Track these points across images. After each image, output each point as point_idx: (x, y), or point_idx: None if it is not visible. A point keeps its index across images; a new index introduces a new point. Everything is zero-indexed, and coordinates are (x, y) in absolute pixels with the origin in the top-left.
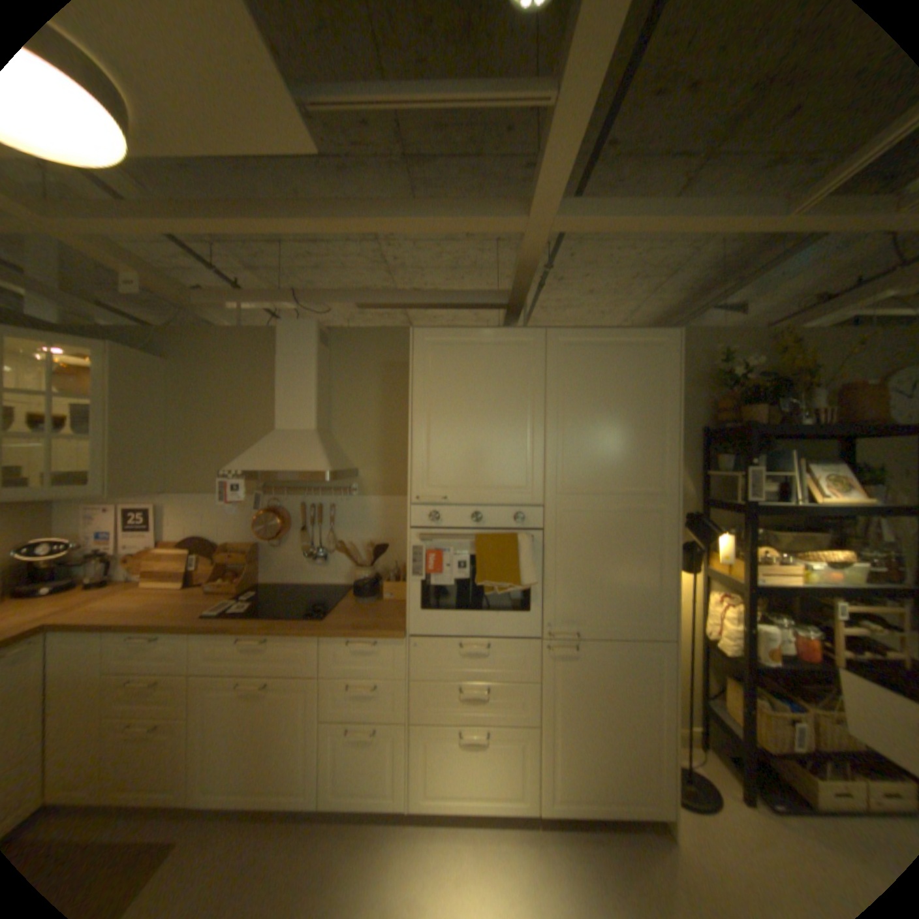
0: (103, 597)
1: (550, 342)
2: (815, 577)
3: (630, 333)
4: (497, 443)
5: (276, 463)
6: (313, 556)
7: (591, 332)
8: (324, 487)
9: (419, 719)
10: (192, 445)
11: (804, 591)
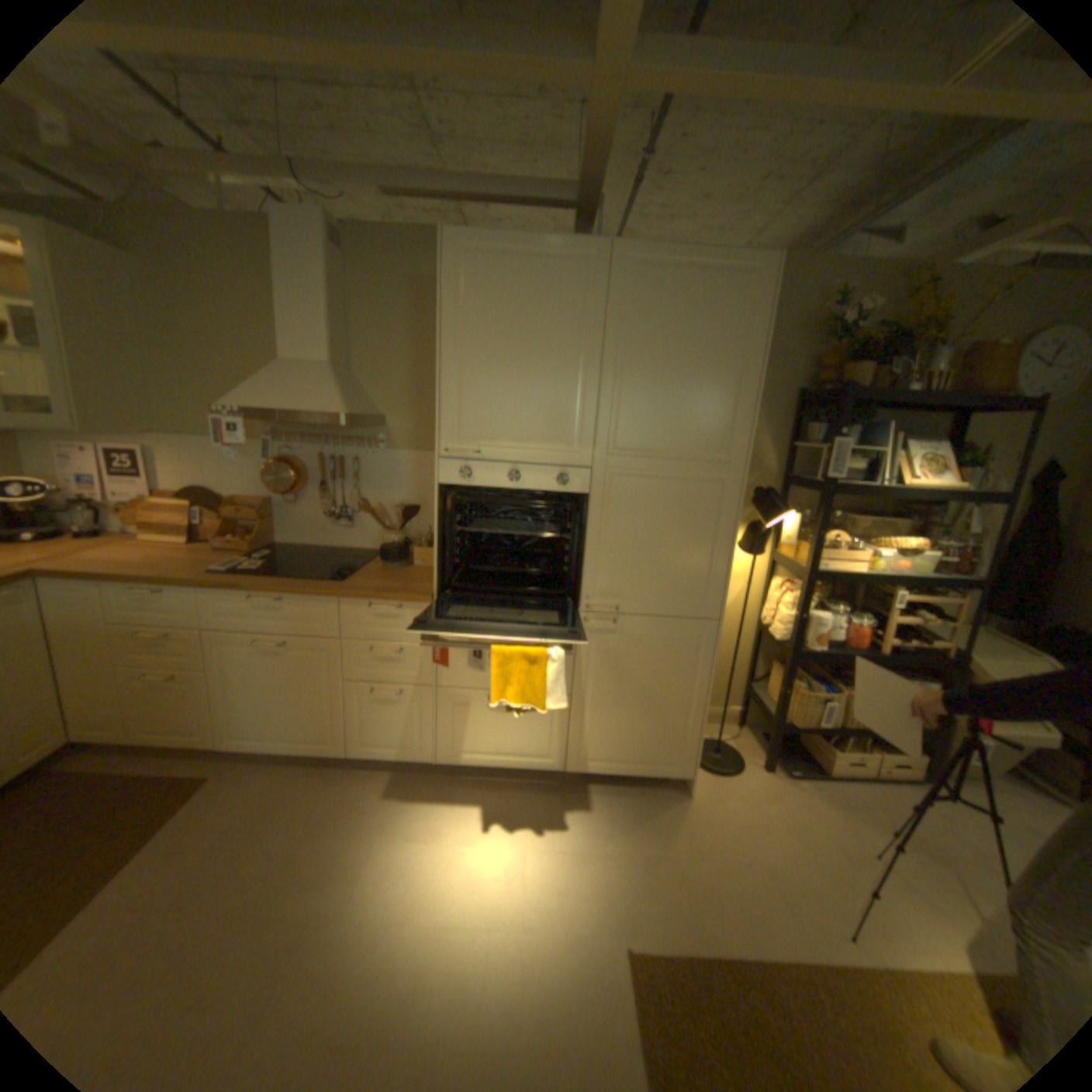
0: (96, 548)
1: (615, 259)
2: (881, 564)
3: (717, 253)
4: (542, 389)
5: (279, 401)
6: (334, 517)
7: (667, 249)
8: (345, 437)
9: (447, 682)
10: (178, 375)
11: (865, 577)
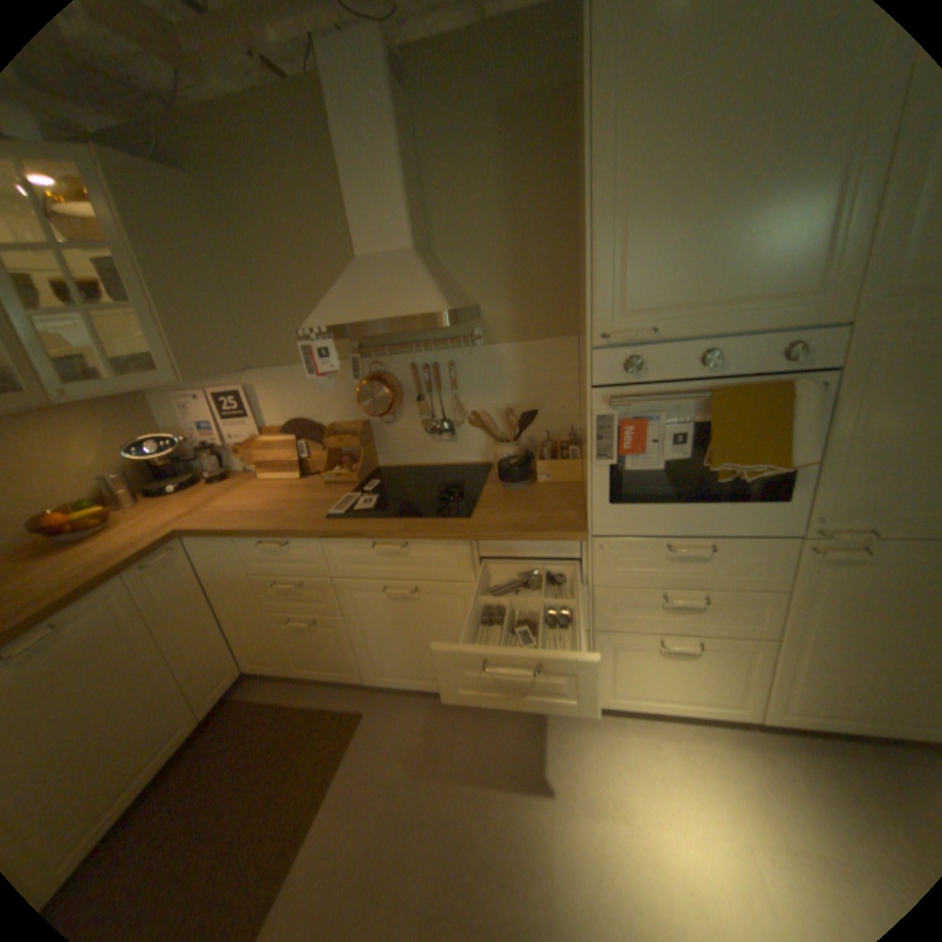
0: (225, 492)
1: None
2: None
3: None
4: (773, 200)
5: (368, 308)
6: (437, 432)
7: None
8: (436, 338)
9: (608, 626)
10: (259, 301)
11: None
